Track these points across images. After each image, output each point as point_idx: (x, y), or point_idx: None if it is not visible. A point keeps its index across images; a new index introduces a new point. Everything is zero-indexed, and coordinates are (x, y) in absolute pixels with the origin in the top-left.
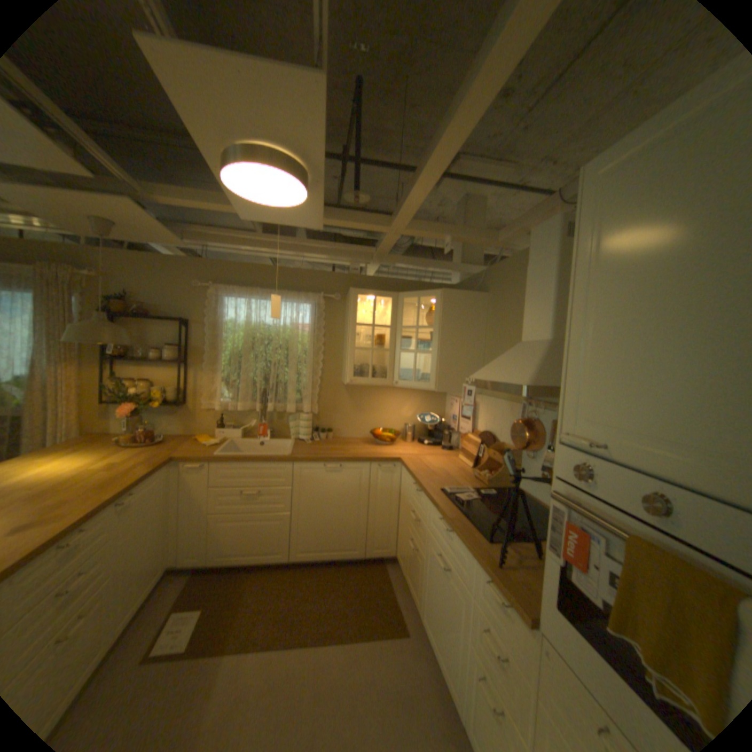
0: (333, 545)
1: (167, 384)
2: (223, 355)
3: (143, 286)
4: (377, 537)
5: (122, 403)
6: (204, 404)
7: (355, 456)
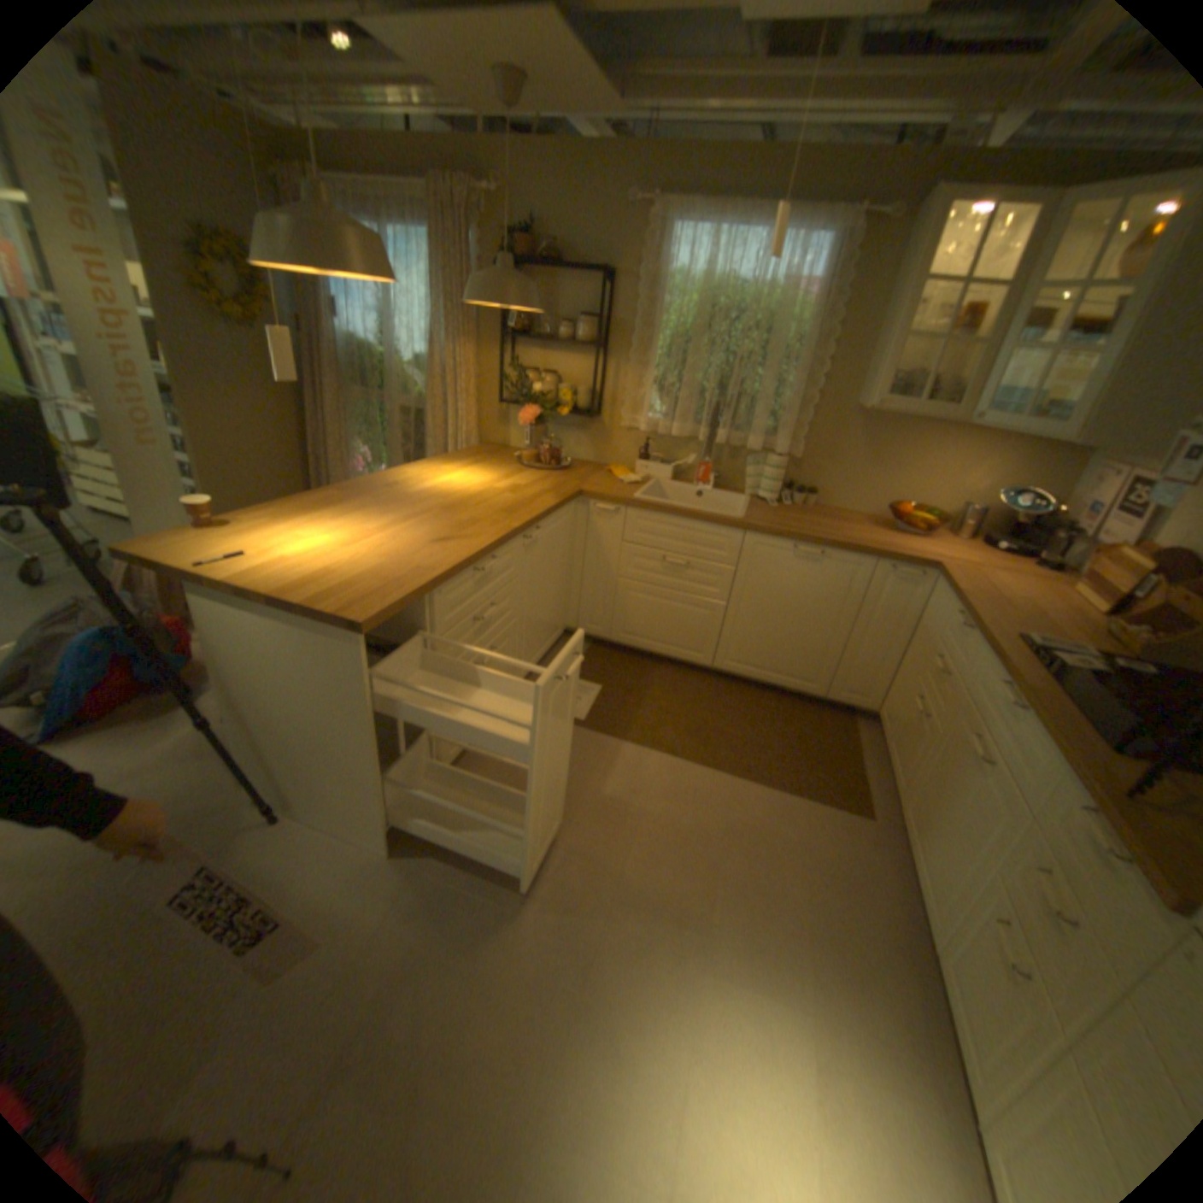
0: (780, 665)
1: (577, 382)
2: (660, 336)
3: (555, 206)
4: (856, 676)
5: (525, 405)
6: (624, 419)
7: (853, 542)
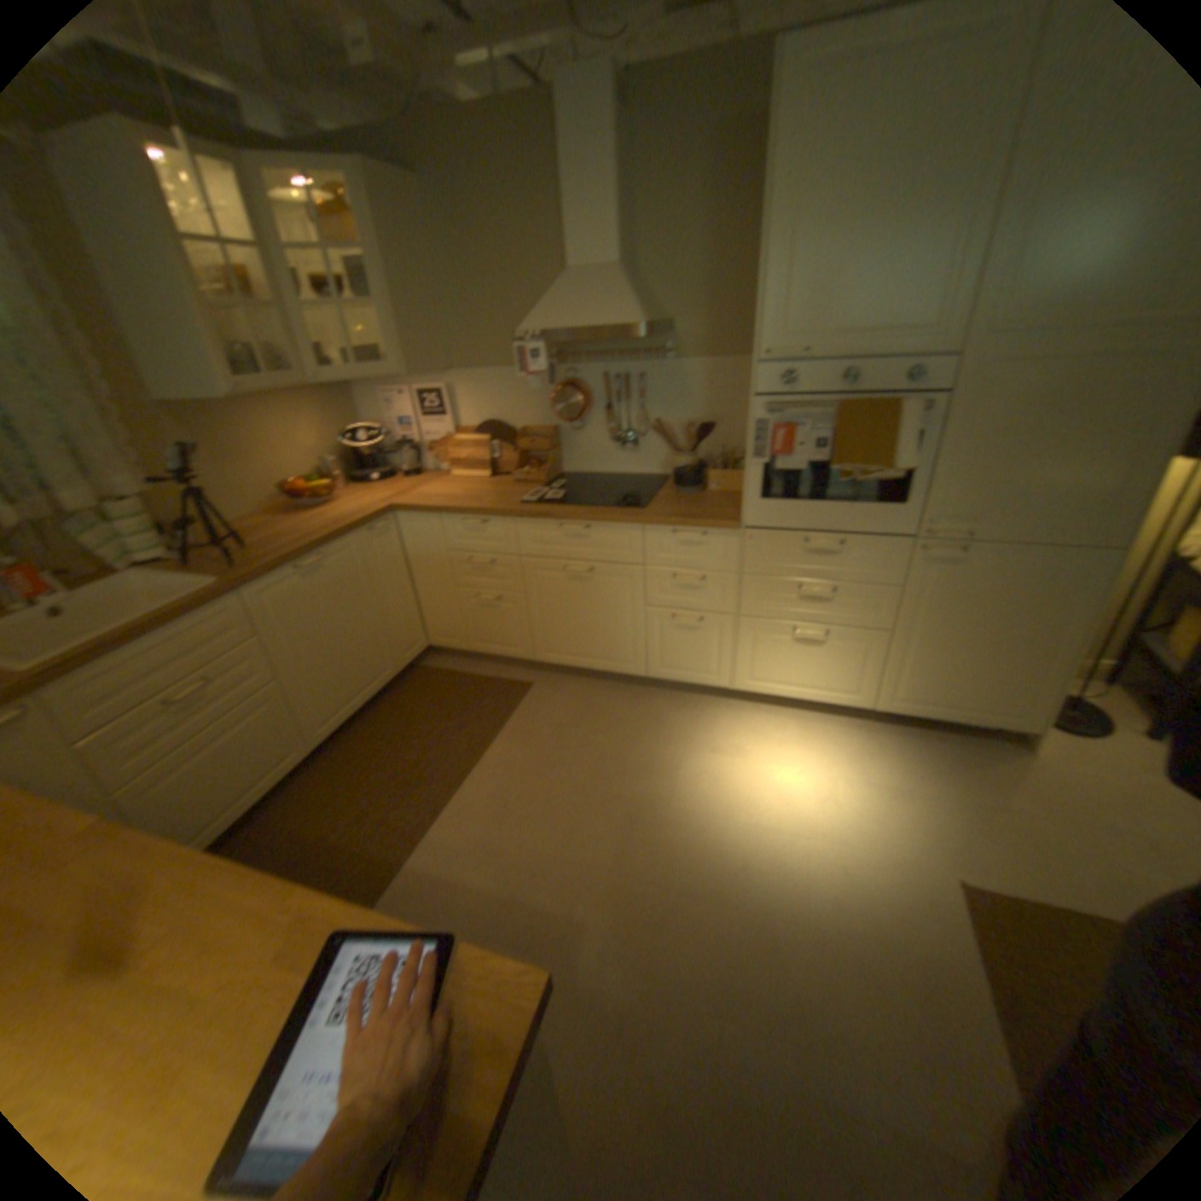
0: (360, 681)
1: None
2: None
3: None
4: (405, 633)
5: None
6: None
7: (330, 528)
